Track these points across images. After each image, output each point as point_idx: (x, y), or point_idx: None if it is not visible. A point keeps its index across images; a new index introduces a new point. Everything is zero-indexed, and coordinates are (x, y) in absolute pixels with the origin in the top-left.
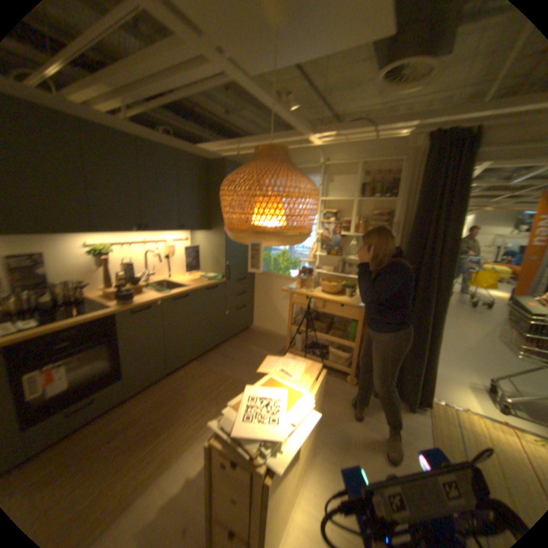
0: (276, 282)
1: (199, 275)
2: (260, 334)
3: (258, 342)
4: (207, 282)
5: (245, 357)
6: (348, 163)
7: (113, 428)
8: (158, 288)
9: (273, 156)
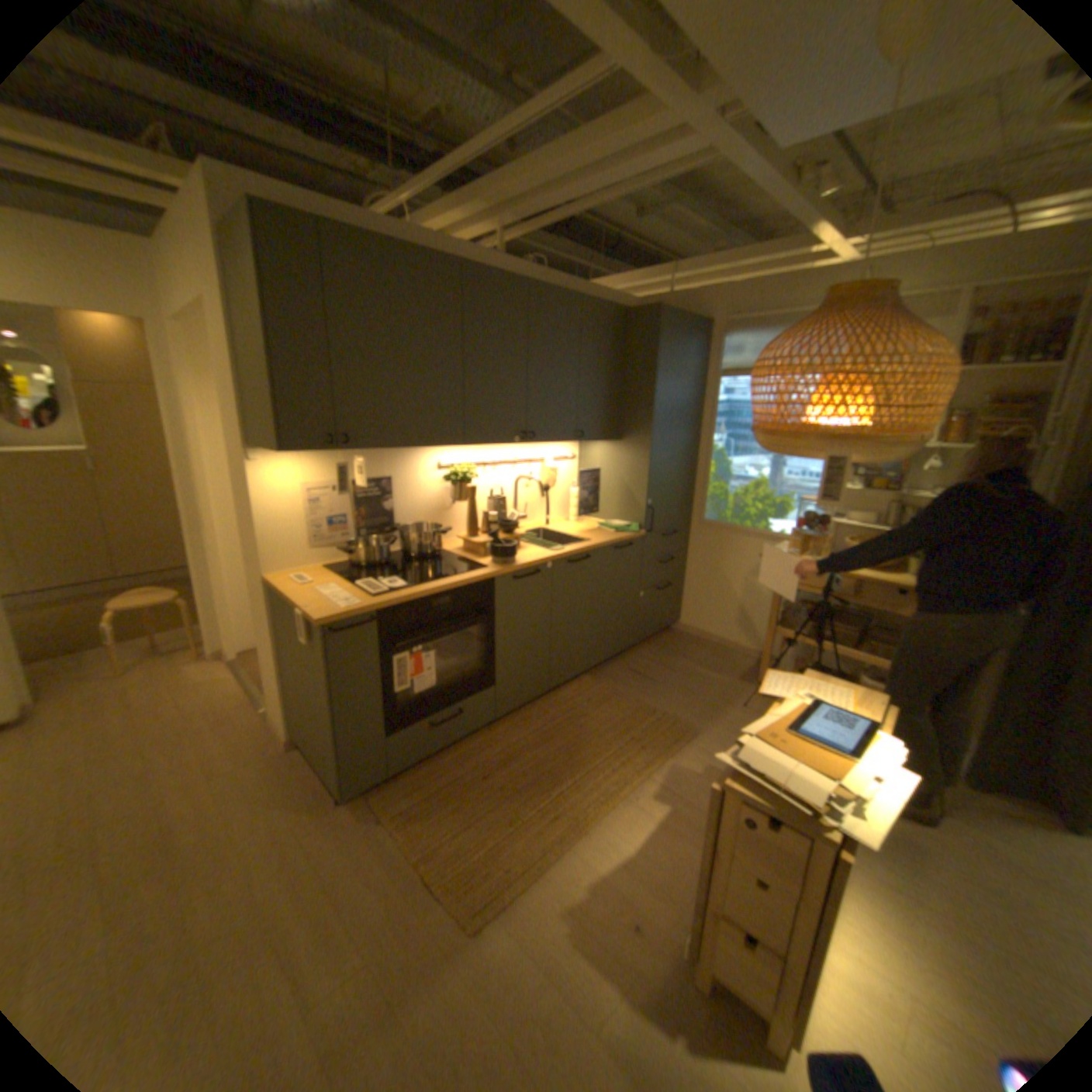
0: (735, 543)
1: (593, 525)
2: (695, 642)
3: (693, 657)
4: (614, 537)
5: (675, 680)
6: (929, 294)
7: (484, 763)
8: (538, 544)
9: (872, 302)
